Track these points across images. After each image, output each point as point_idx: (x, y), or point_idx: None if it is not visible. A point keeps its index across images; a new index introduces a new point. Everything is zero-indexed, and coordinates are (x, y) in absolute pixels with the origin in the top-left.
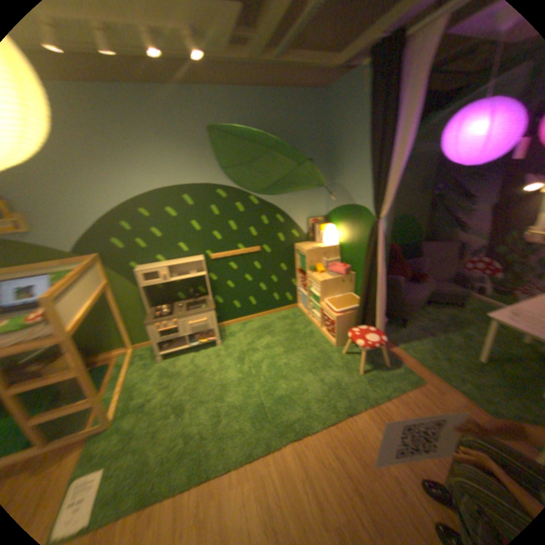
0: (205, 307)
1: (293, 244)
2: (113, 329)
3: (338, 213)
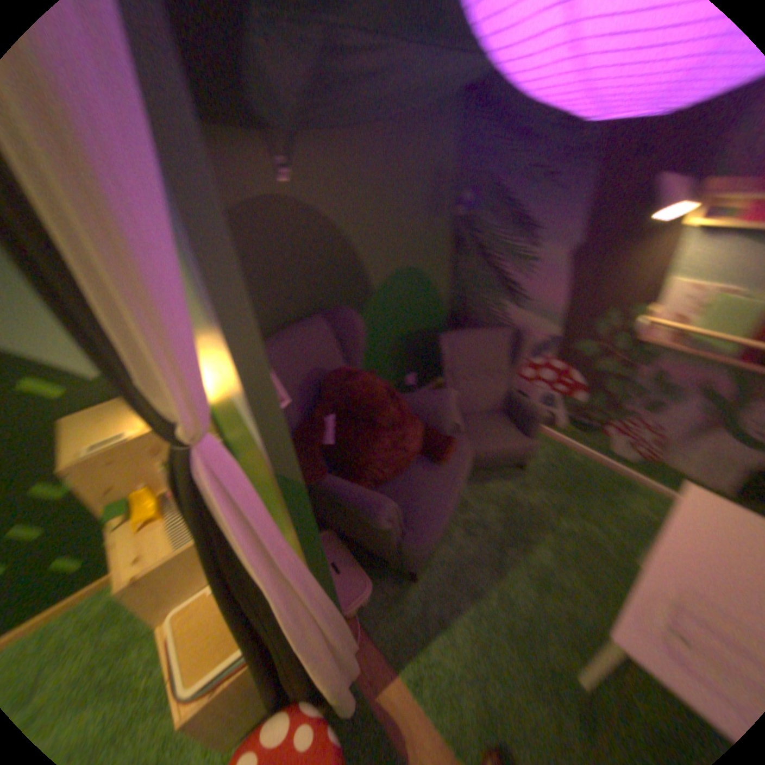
0: None
1: (54, 421)
2: None
3: None
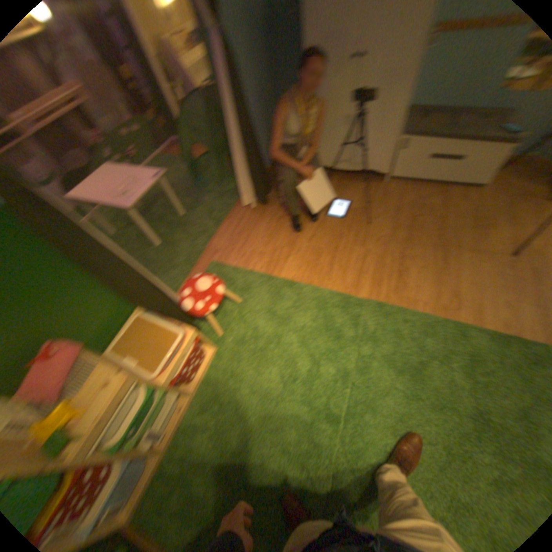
0: None
1: None
2: None
3: None
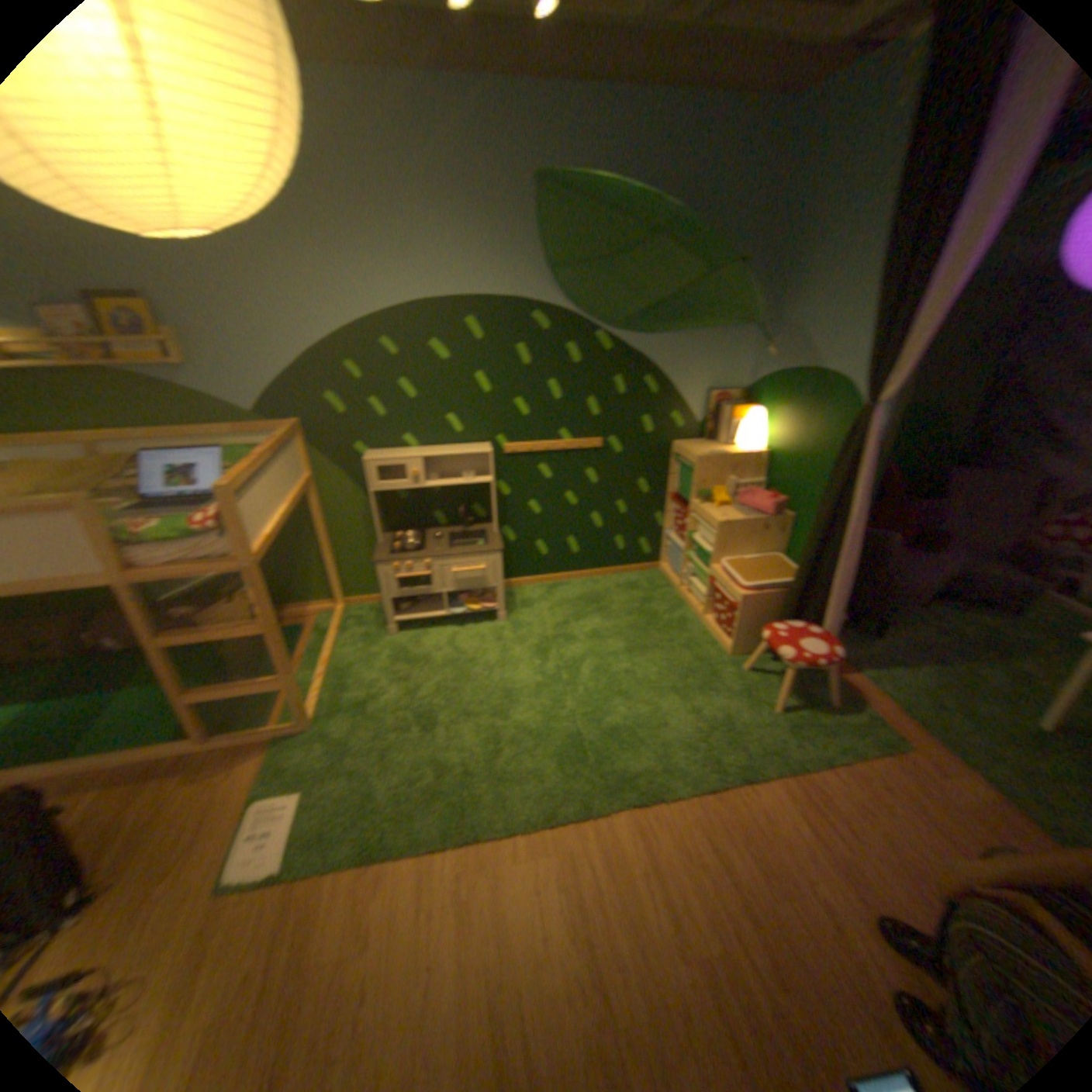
0: (488, 544)
1: (674, 441)
2: (319, 564)
3: (781, 385)
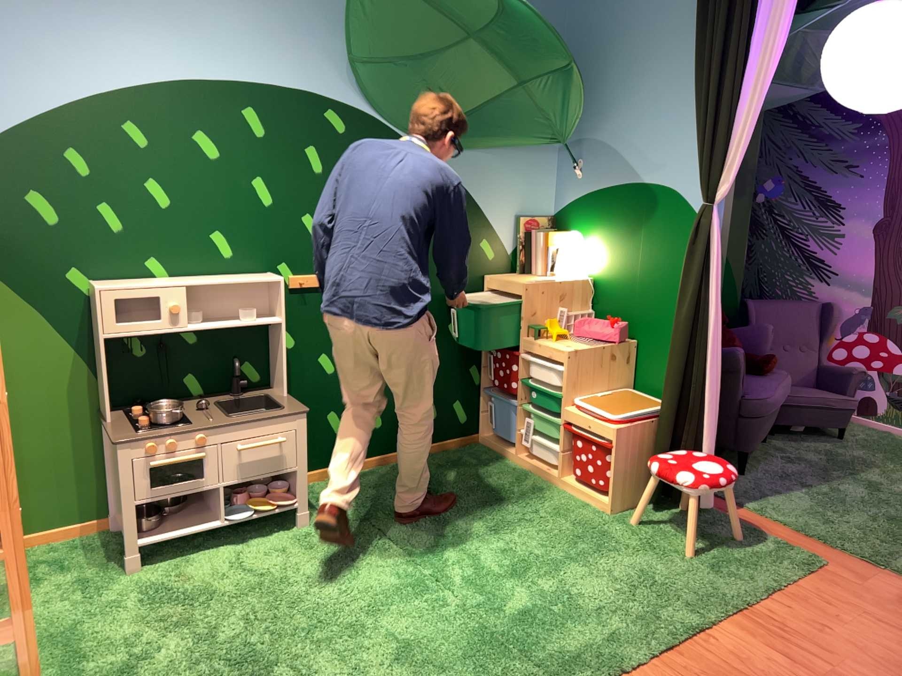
0: (277, 410)
1: (485, 273)
2: None
3: (595, 206)
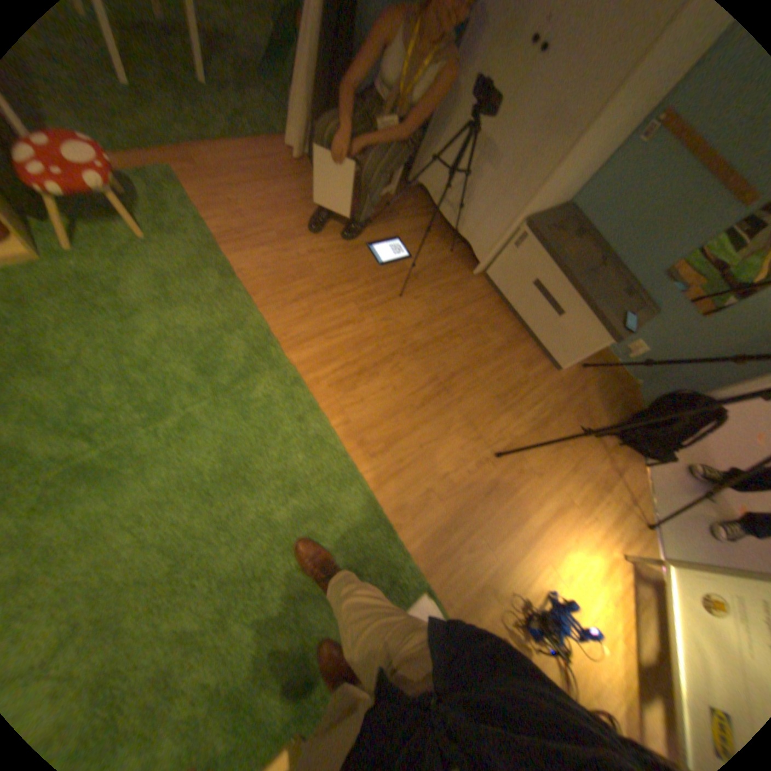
0: None
1: None
2: None
3: None
